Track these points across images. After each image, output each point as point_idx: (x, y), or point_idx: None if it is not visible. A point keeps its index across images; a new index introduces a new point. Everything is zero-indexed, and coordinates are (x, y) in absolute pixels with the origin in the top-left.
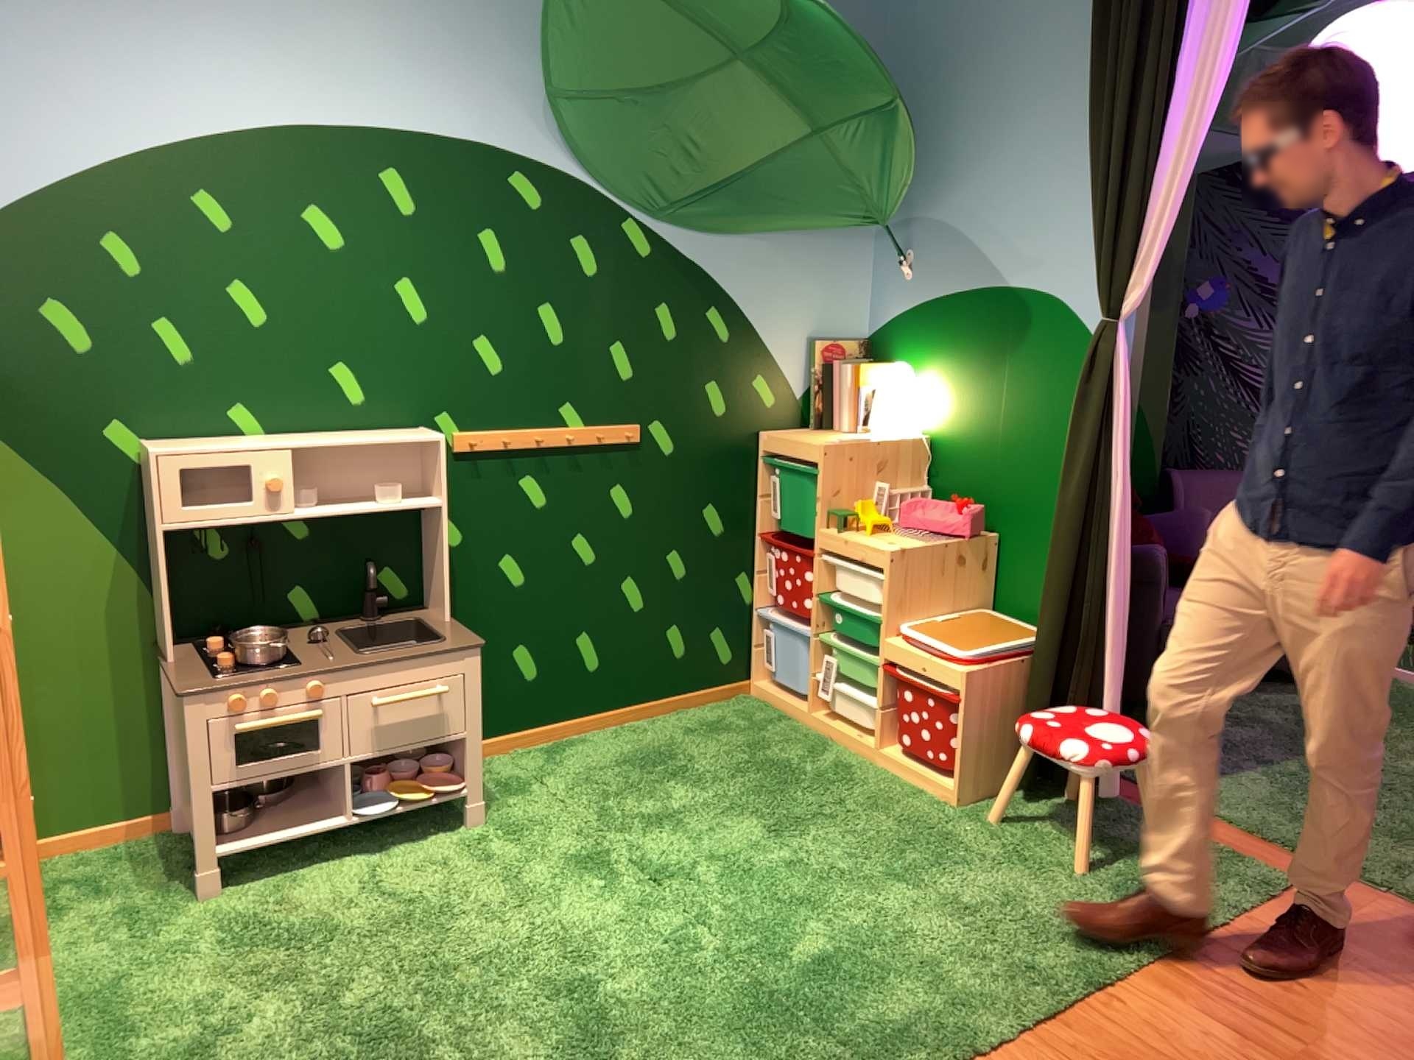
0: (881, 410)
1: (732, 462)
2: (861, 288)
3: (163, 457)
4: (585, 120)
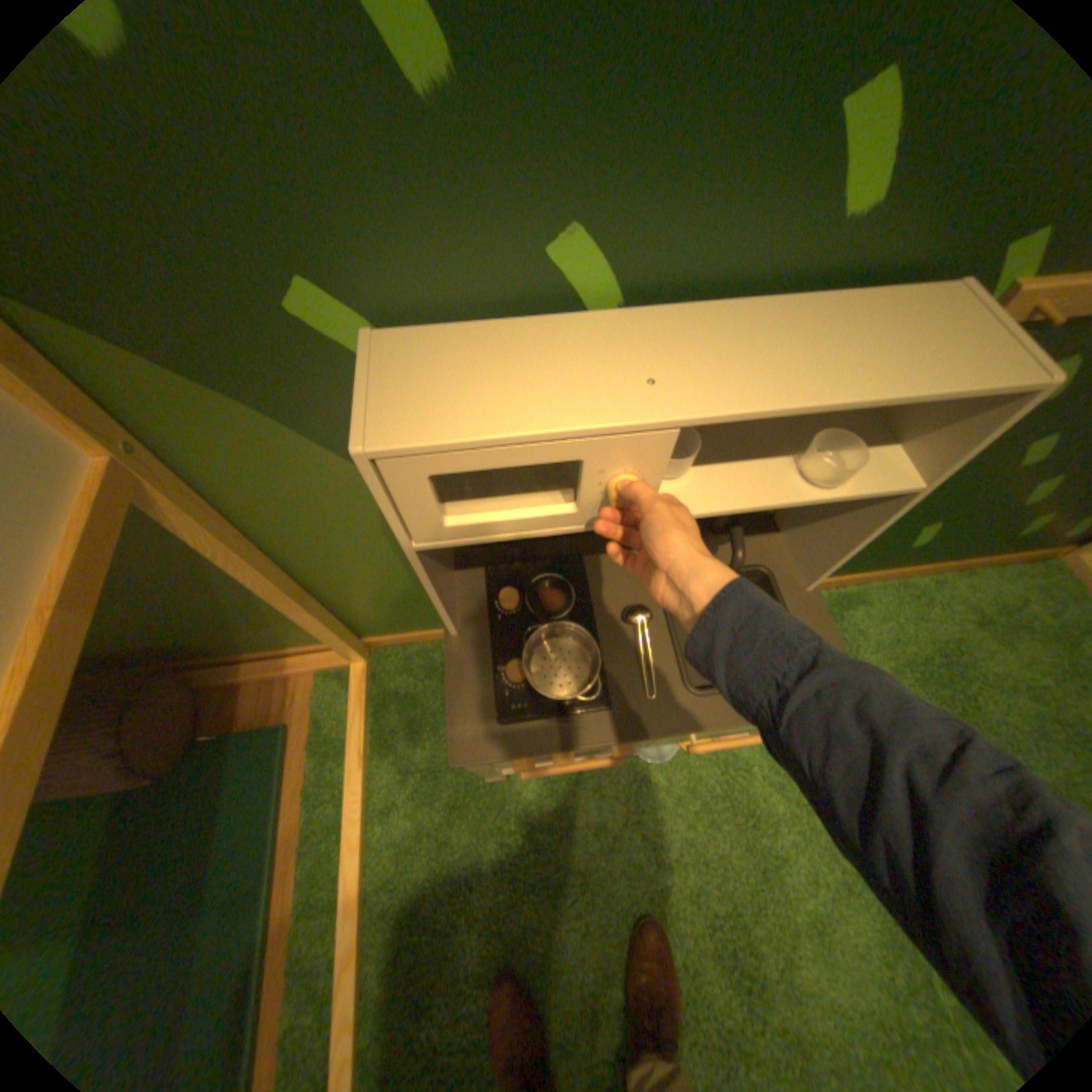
0: None
1: None
2: None
3: (386, 458)
4: None
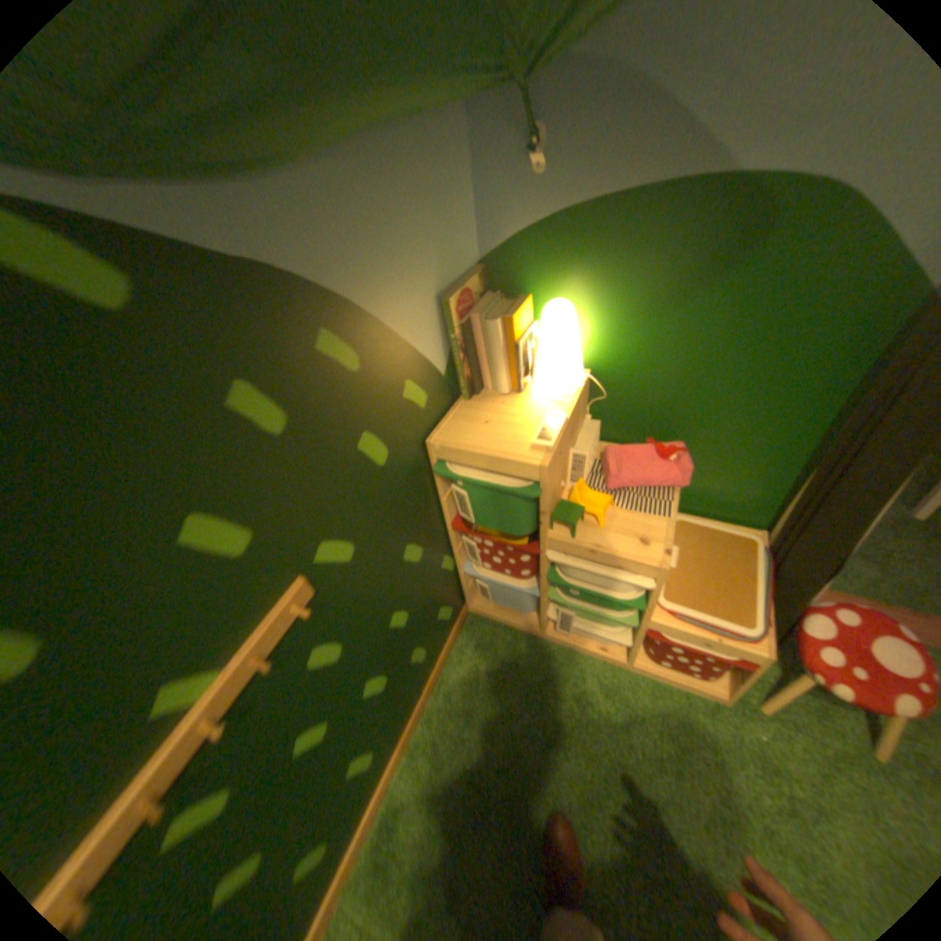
0: (541, 362)
1: (412, 493)
2: (466, 198)
3: None
4: None
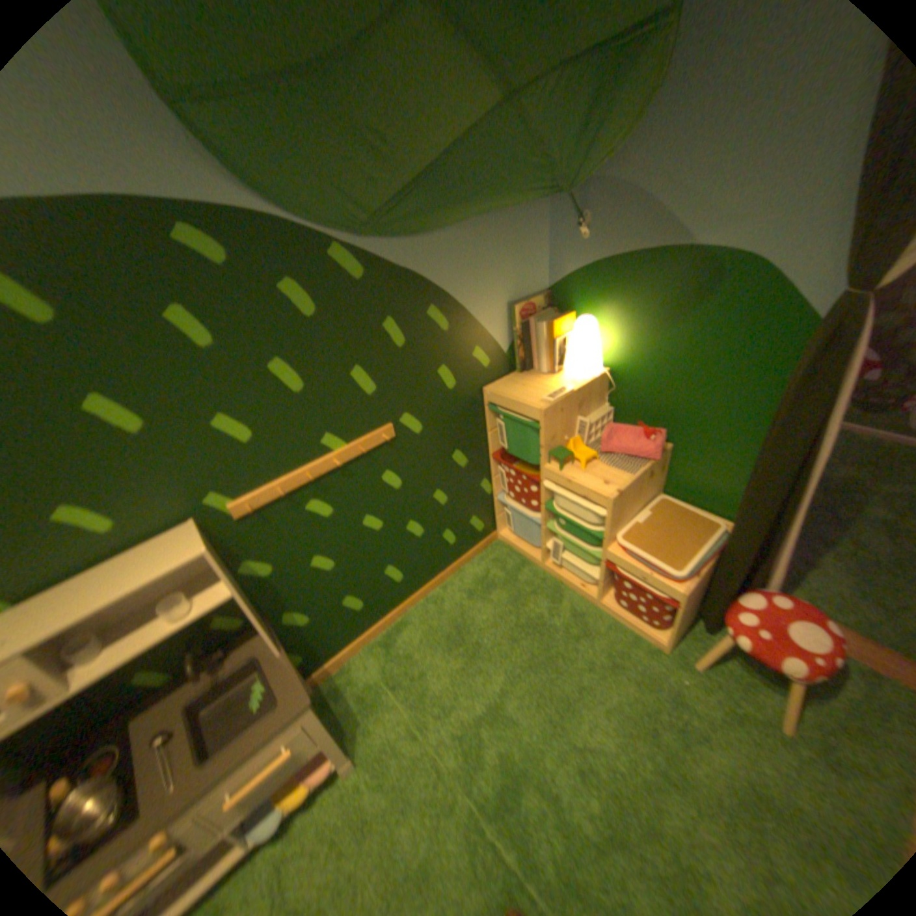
0: (570, 356)
1: (466, 418)
2: (541, 250)
3: None
4: (235, 131)
